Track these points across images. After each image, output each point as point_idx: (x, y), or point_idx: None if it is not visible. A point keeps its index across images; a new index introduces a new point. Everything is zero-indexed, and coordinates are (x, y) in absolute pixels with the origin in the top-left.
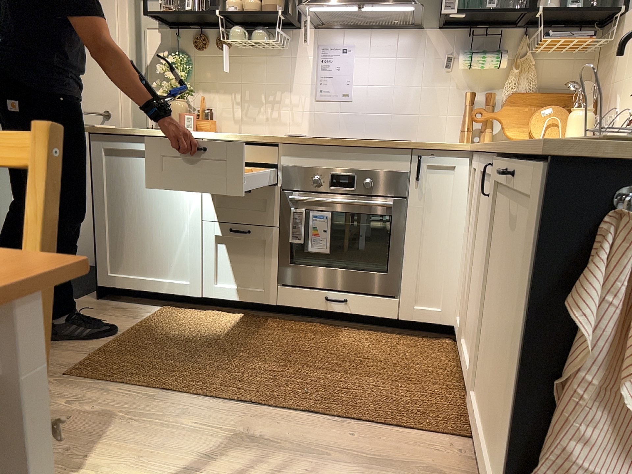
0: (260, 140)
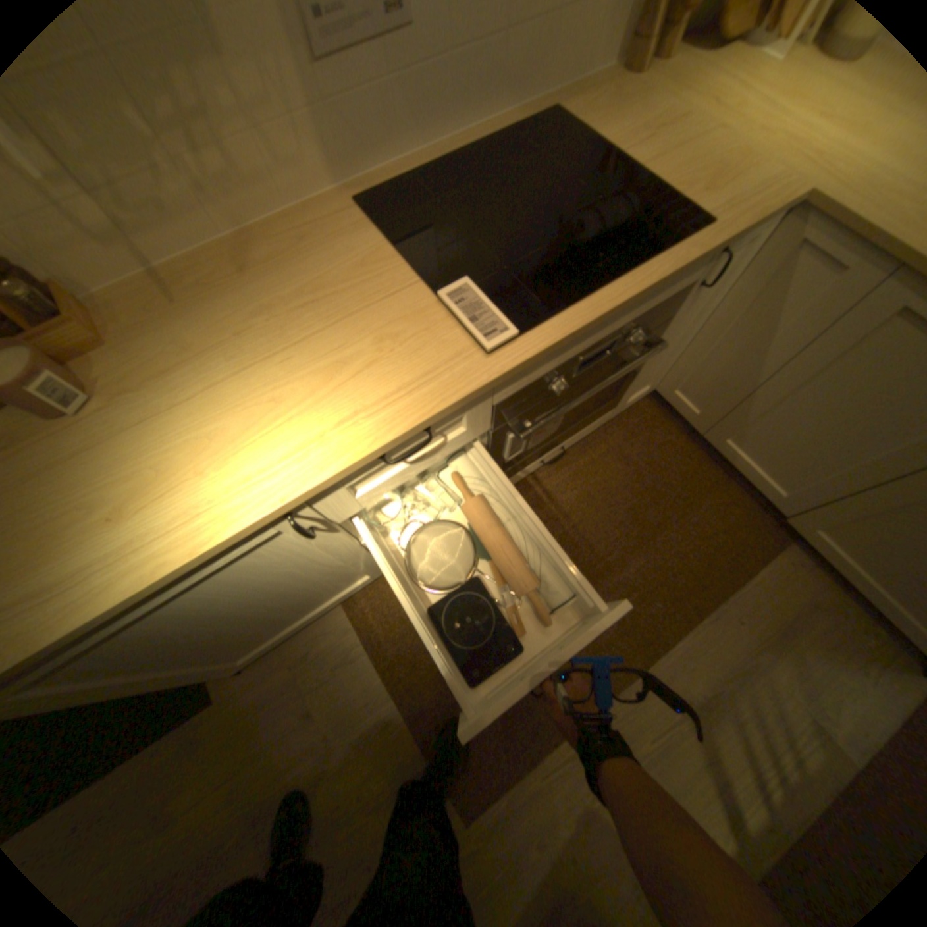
0: (453, 406)
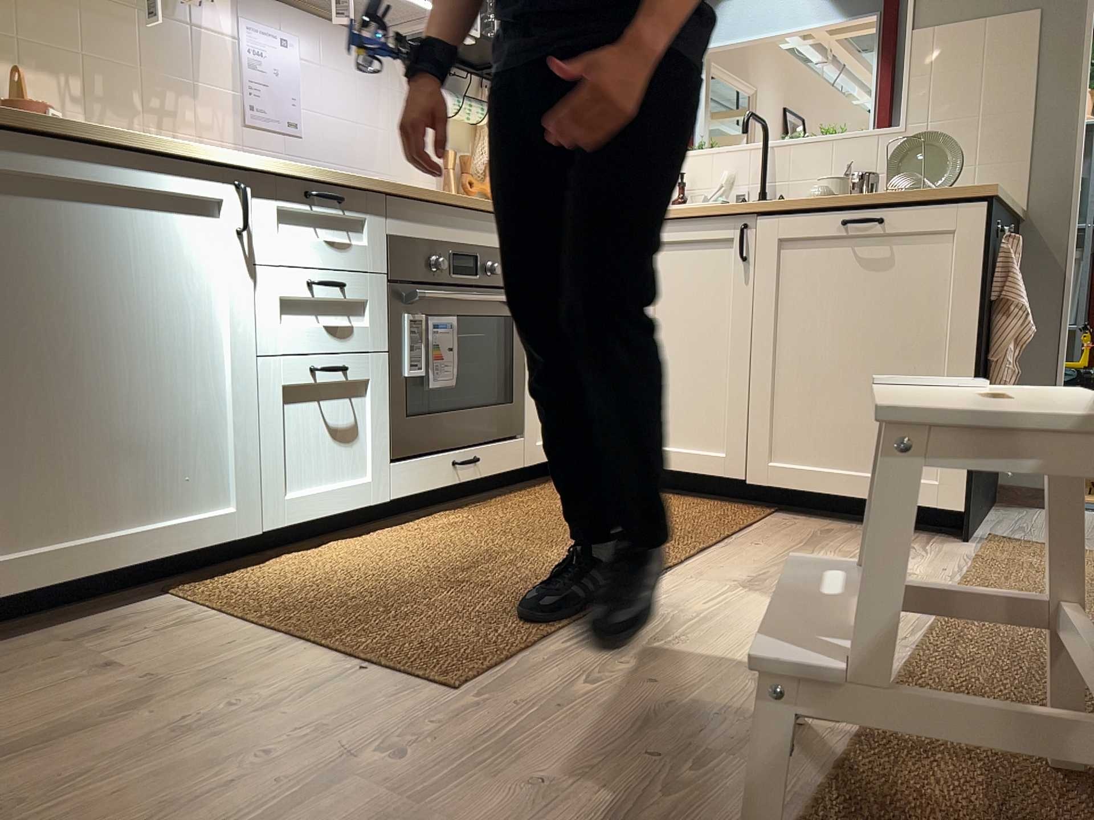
0: (361, 184)
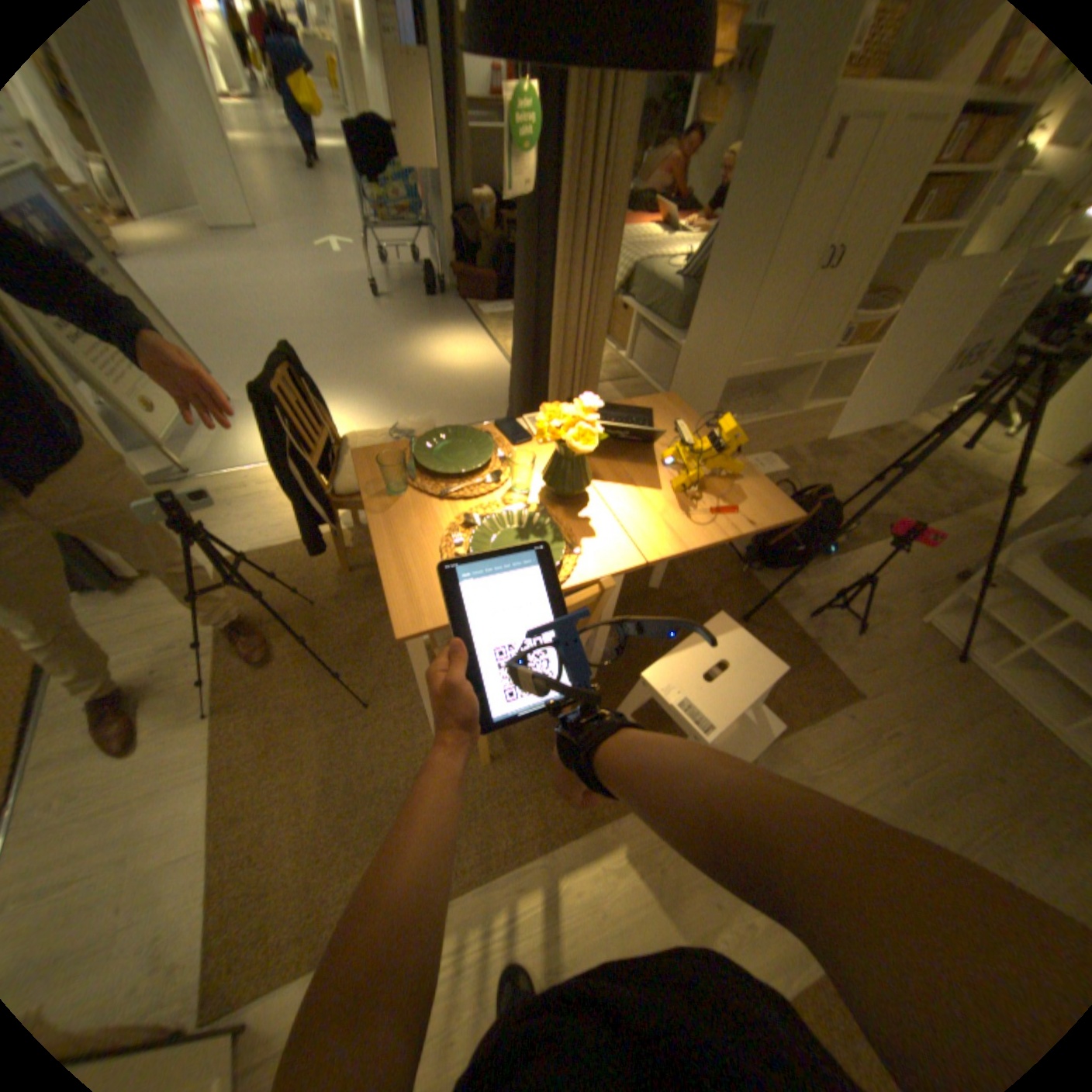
0: None
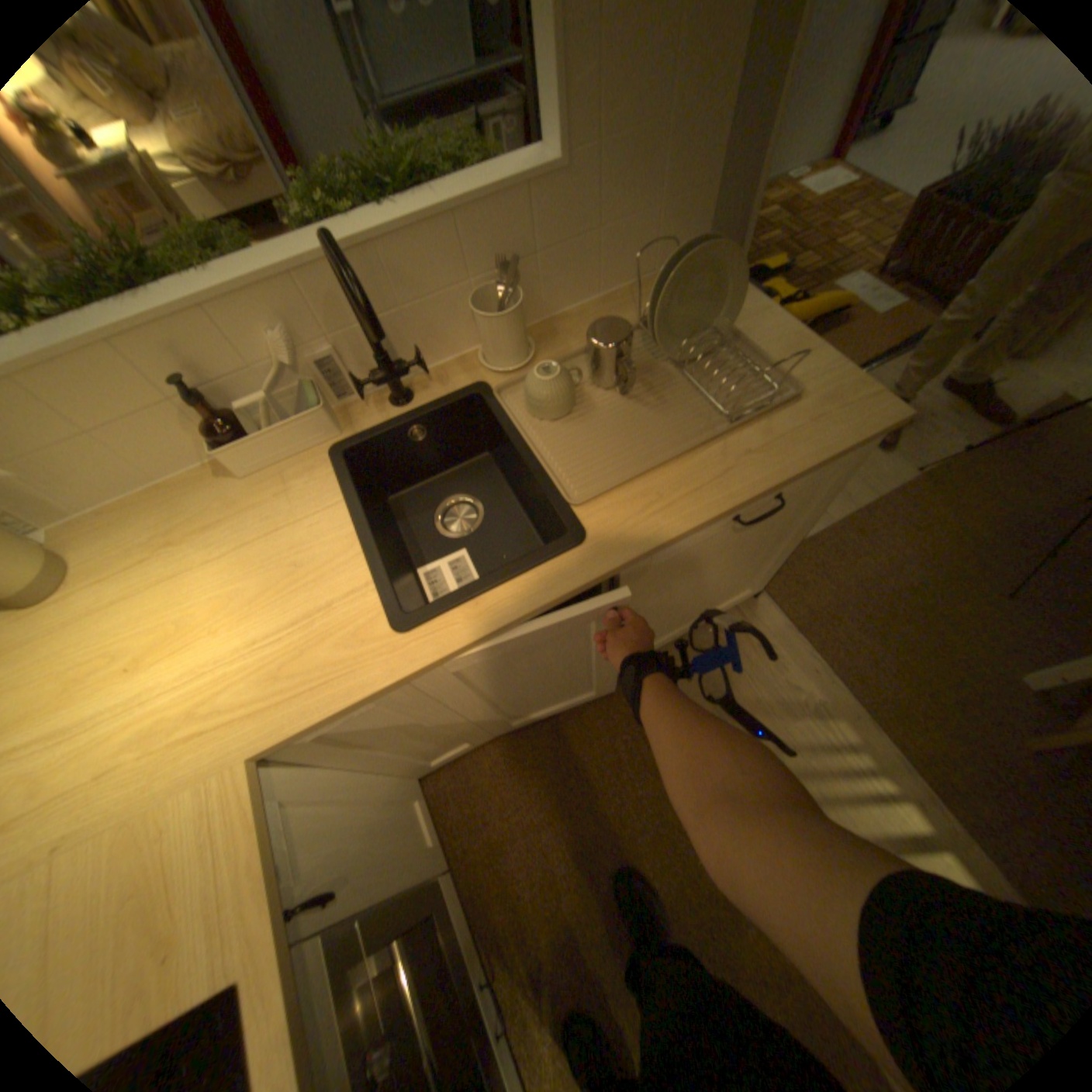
0: None
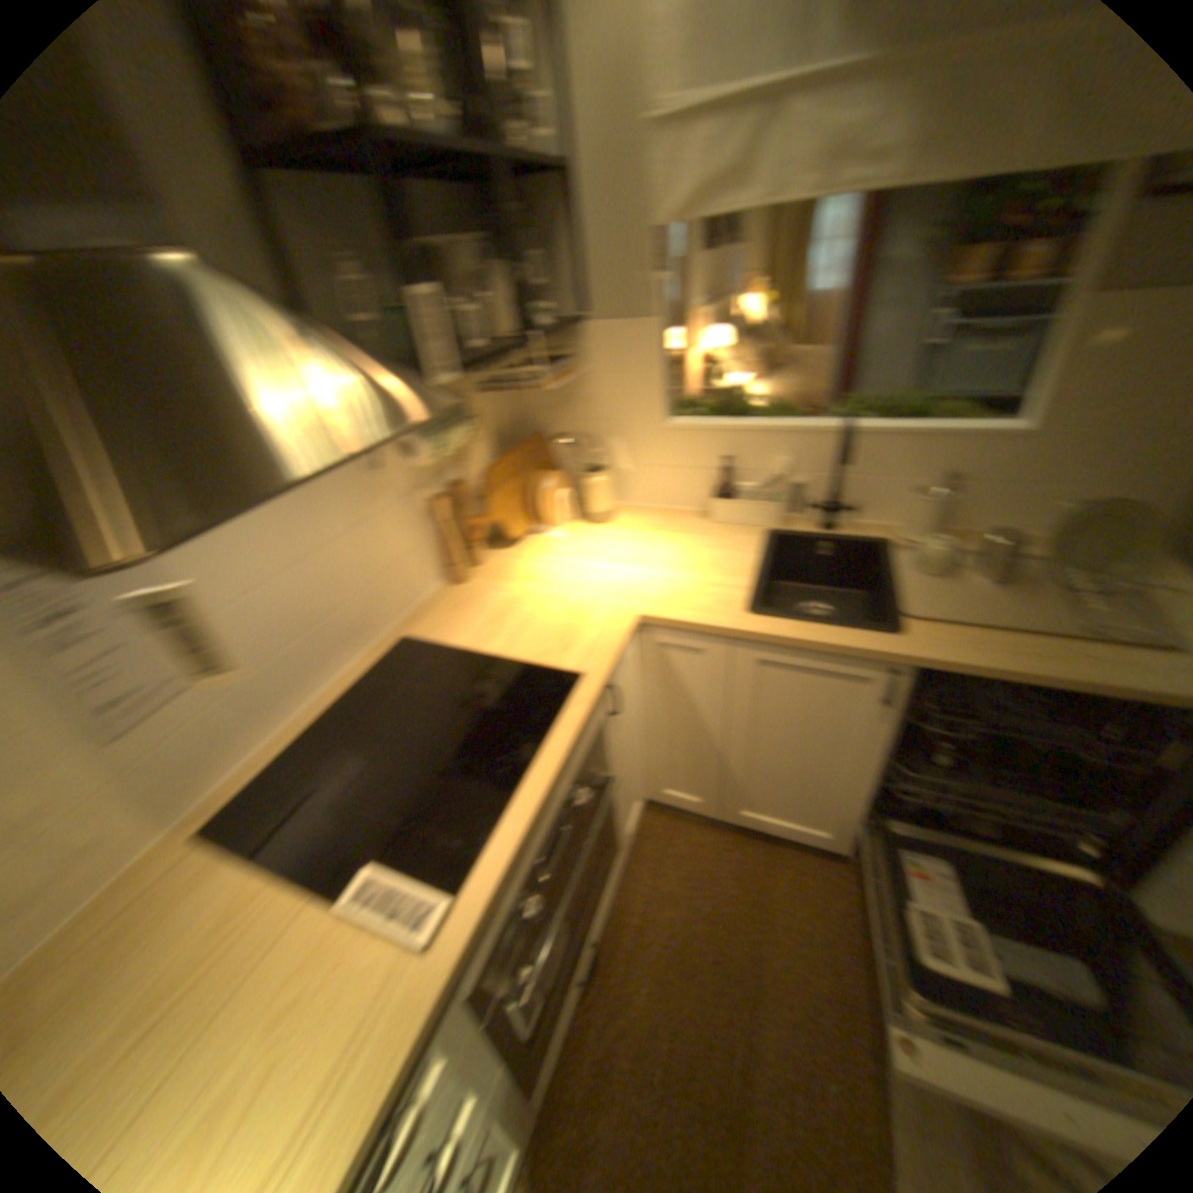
0: (398, 1070)
